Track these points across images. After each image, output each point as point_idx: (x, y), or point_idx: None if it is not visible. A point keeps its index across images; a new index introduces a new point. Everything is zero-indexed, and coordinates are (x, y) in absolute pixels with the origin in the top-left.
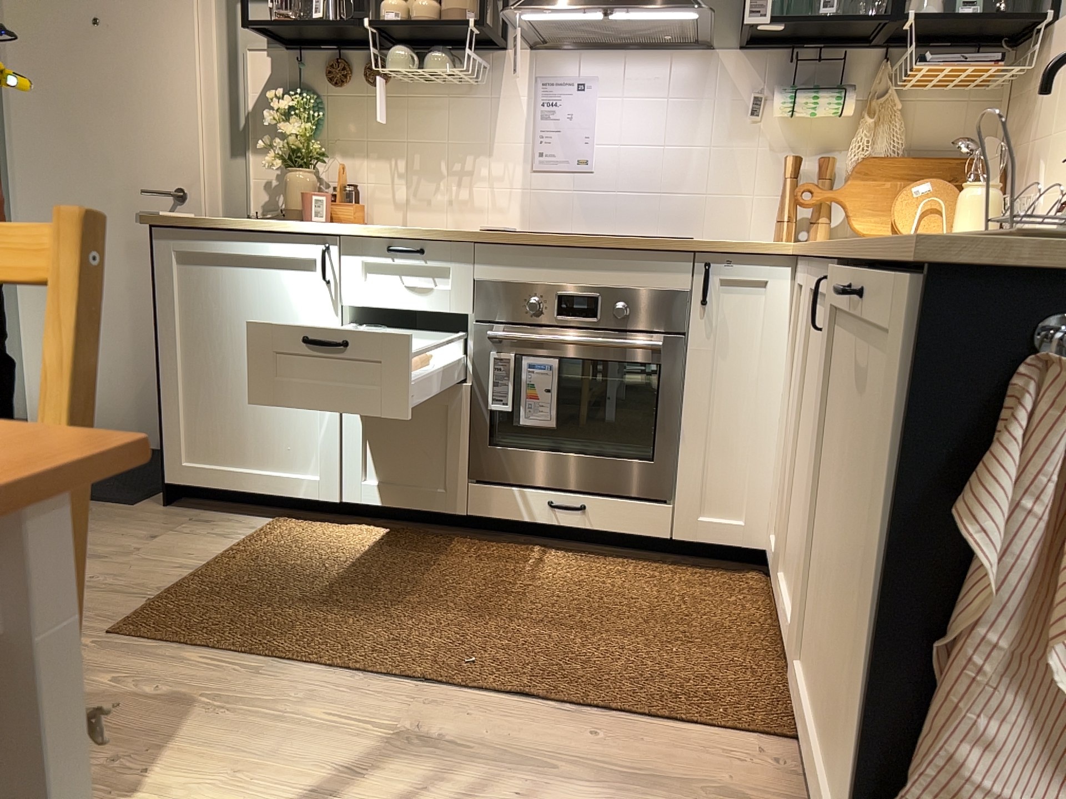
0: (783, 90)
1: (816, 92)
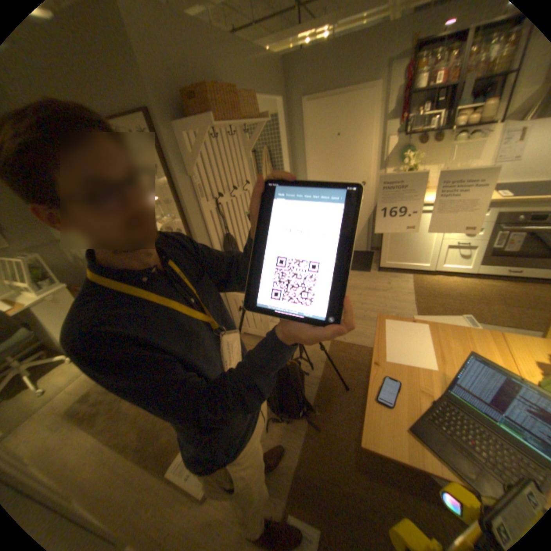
0: None
1: None
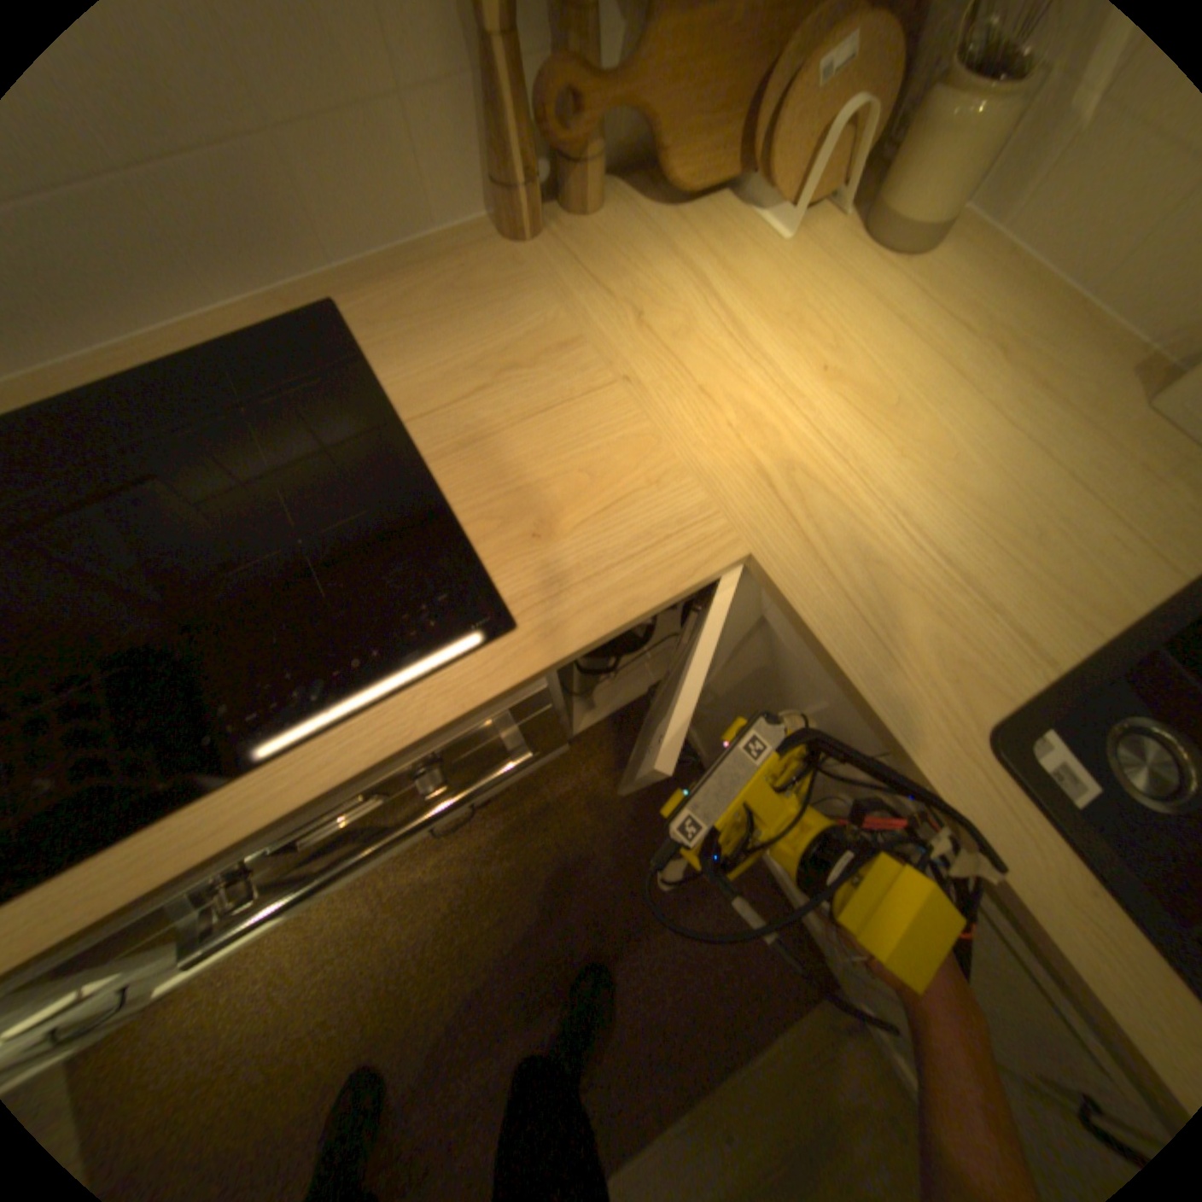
0: None
1: None
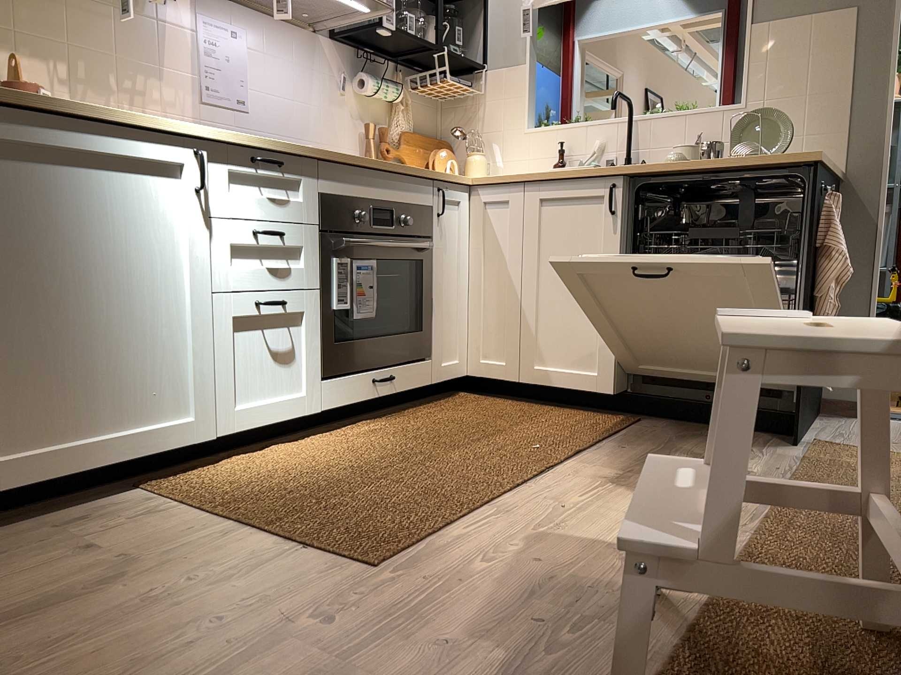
0: (373, 78)
1: (389, 83)
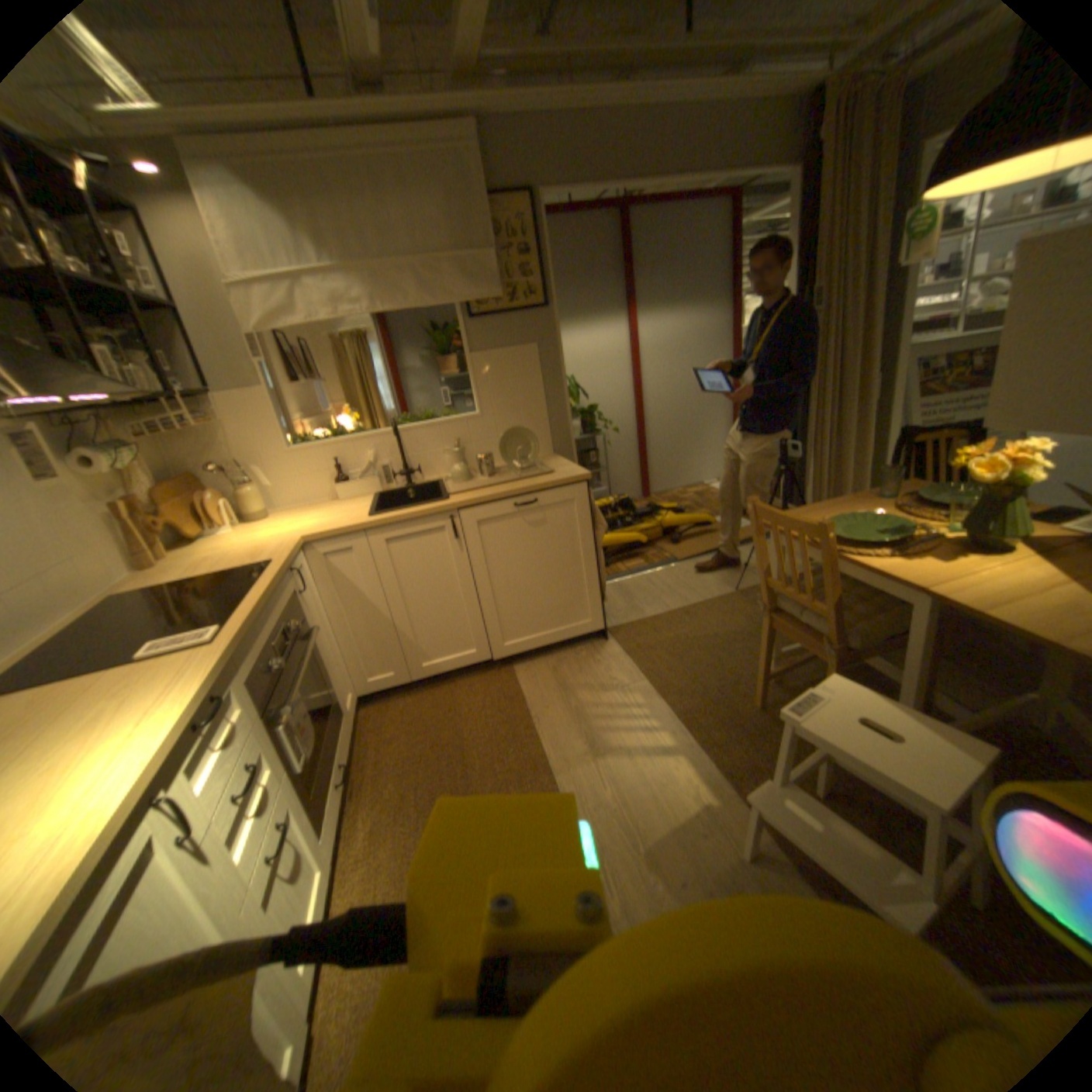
0: (98, 446)
1: (118, 444)
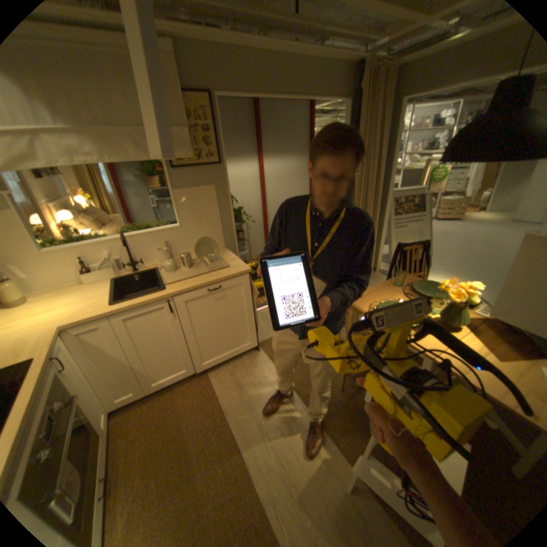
0: None
1: None
